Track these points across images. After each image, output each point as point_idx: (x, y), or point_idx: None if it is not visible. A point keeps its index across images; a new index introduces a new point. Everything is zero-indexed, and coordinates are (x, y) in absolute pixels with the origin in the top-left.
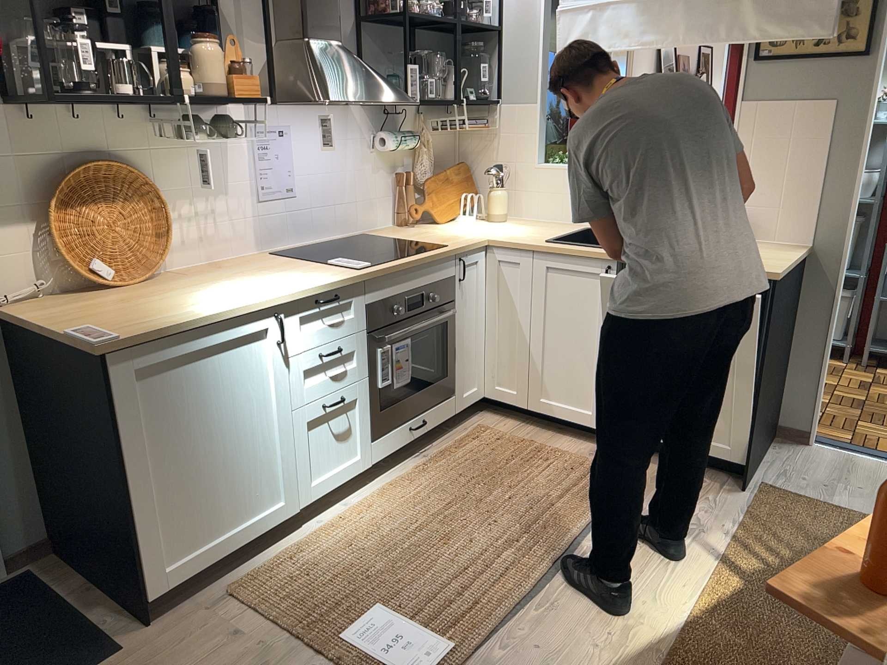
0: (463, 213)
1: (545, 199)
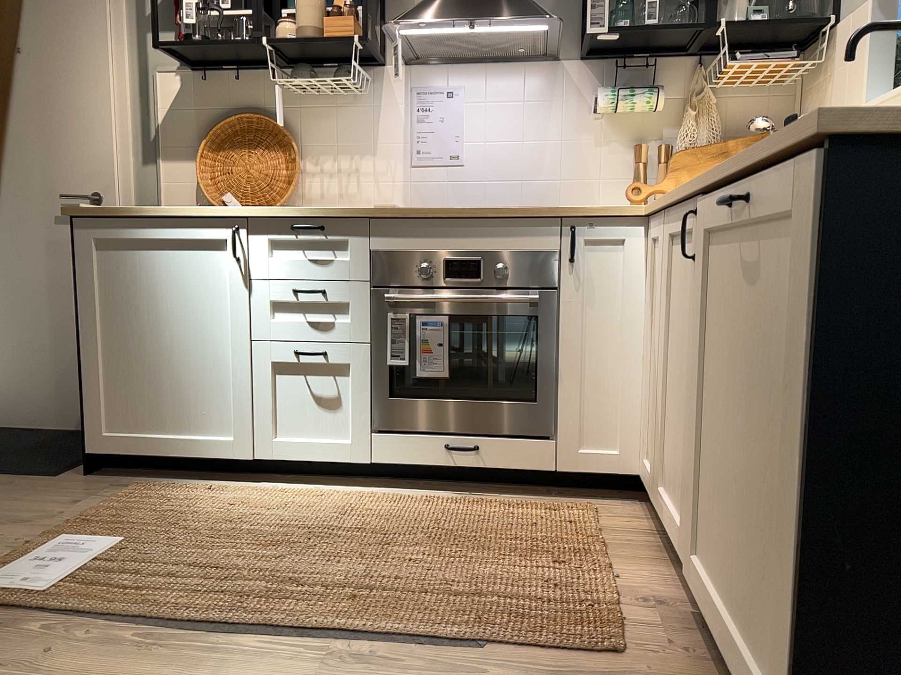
0: None
1: None
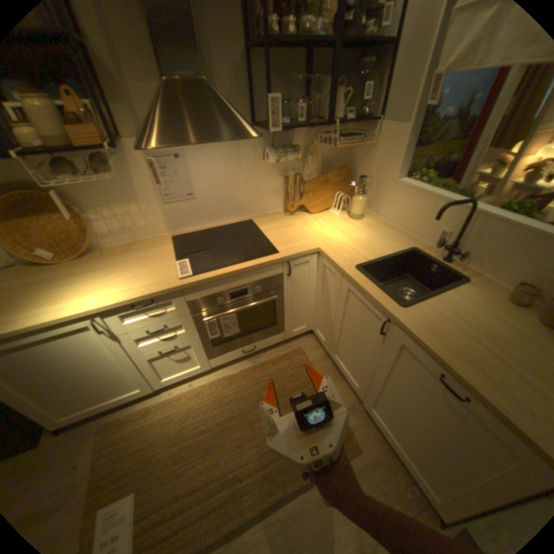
0: (336, 205)
1: (394, 208)
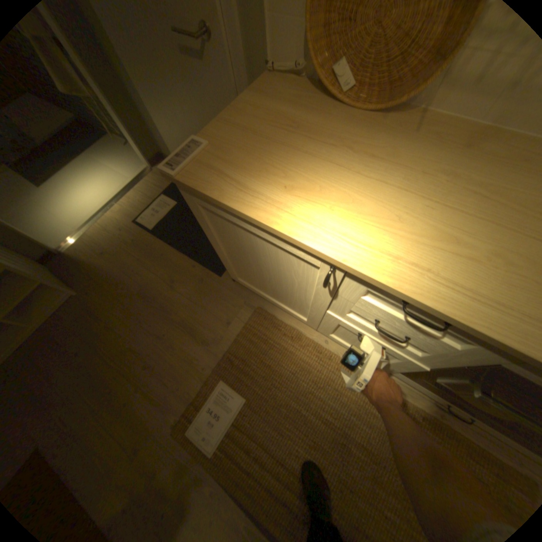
0: None
1: None
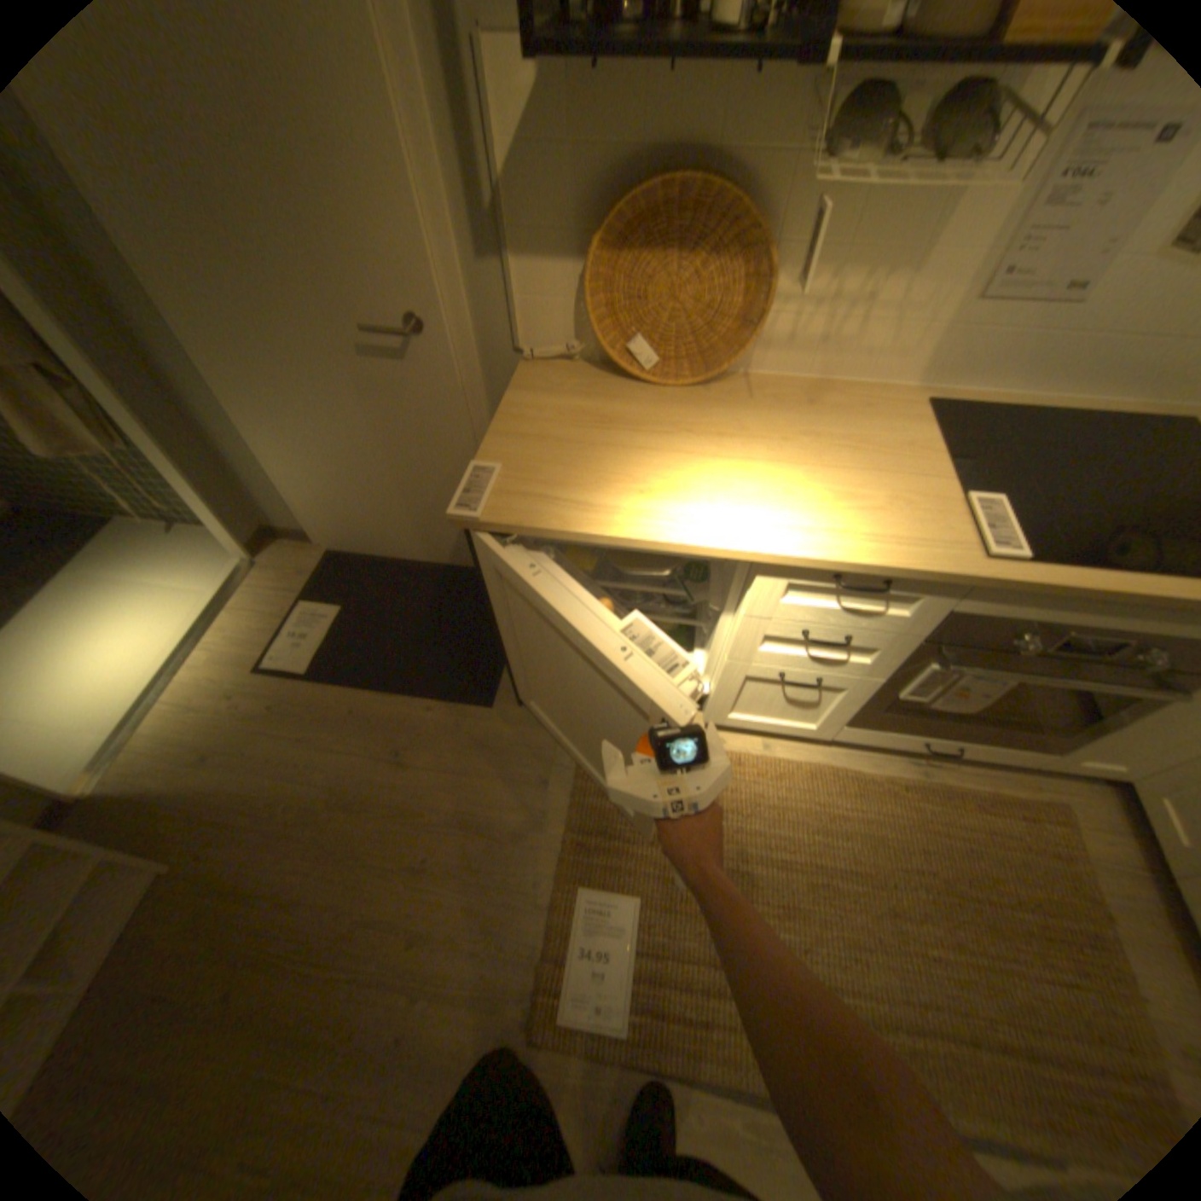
0: None
1: None
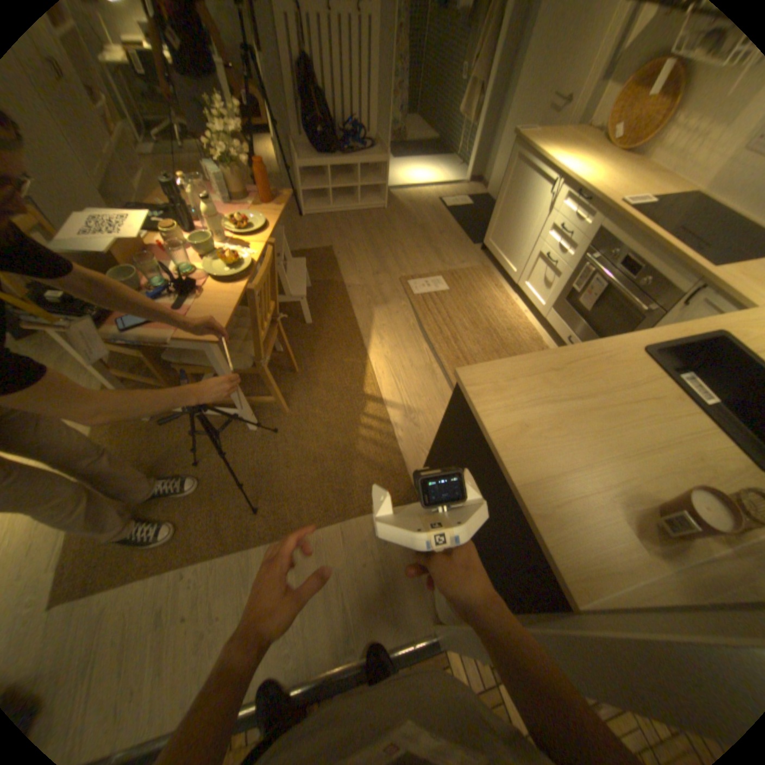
0: None
1: None
